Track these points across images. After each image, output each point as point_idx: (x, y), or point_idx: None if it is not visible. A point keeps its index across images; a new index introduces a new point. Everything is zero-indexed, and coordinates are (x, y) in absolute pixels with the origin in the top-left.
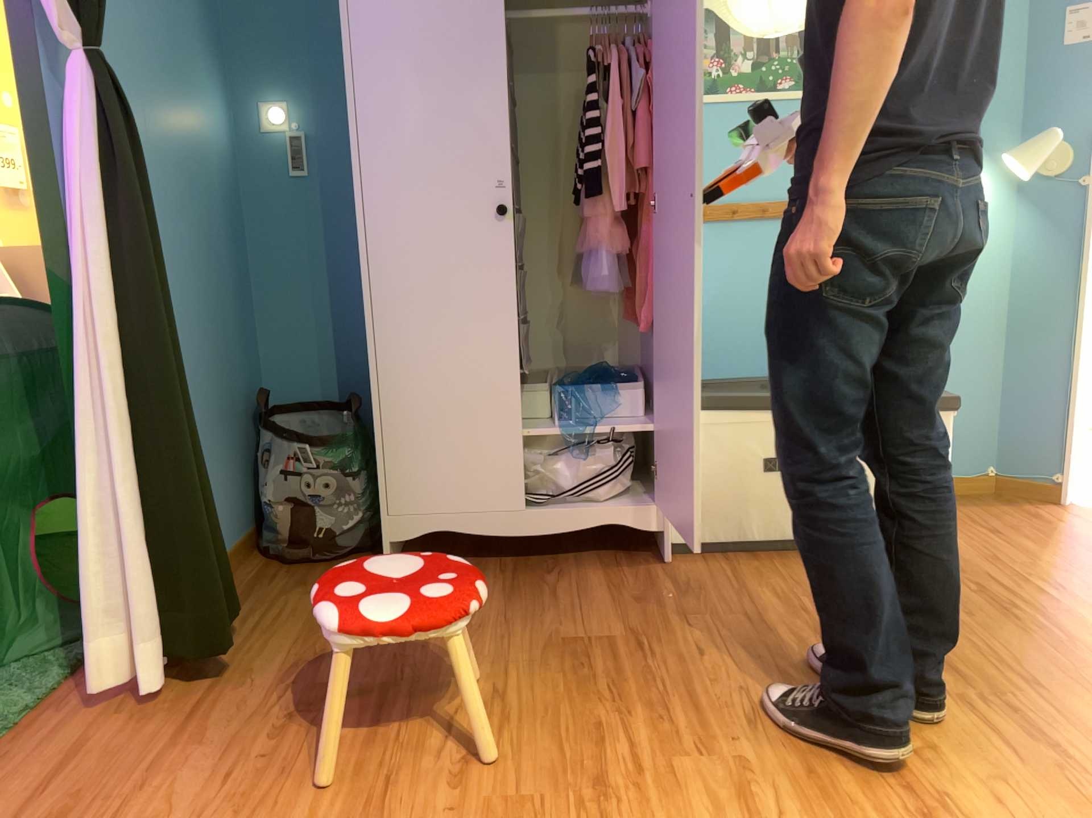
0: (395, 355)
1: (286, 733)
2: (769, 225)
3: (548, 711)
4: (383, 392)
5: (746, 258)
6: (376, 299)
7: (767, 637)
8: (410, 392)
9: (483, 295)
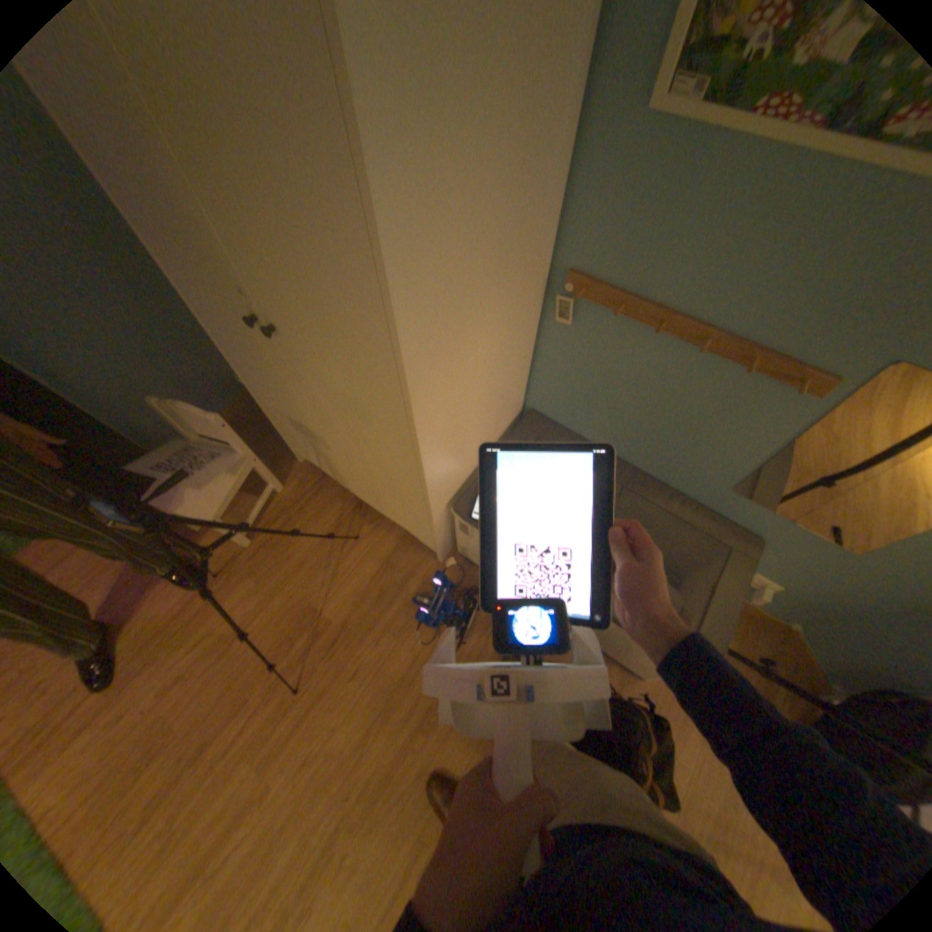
0: (249, 376)
1: (147, 602)
2: (708, 359)
3: (245, 676)
4: (256, 392)
5: (659, 375)
6: (215, 334)
7: (407, 696)
8: (270, 401)
9: (284, 378)
